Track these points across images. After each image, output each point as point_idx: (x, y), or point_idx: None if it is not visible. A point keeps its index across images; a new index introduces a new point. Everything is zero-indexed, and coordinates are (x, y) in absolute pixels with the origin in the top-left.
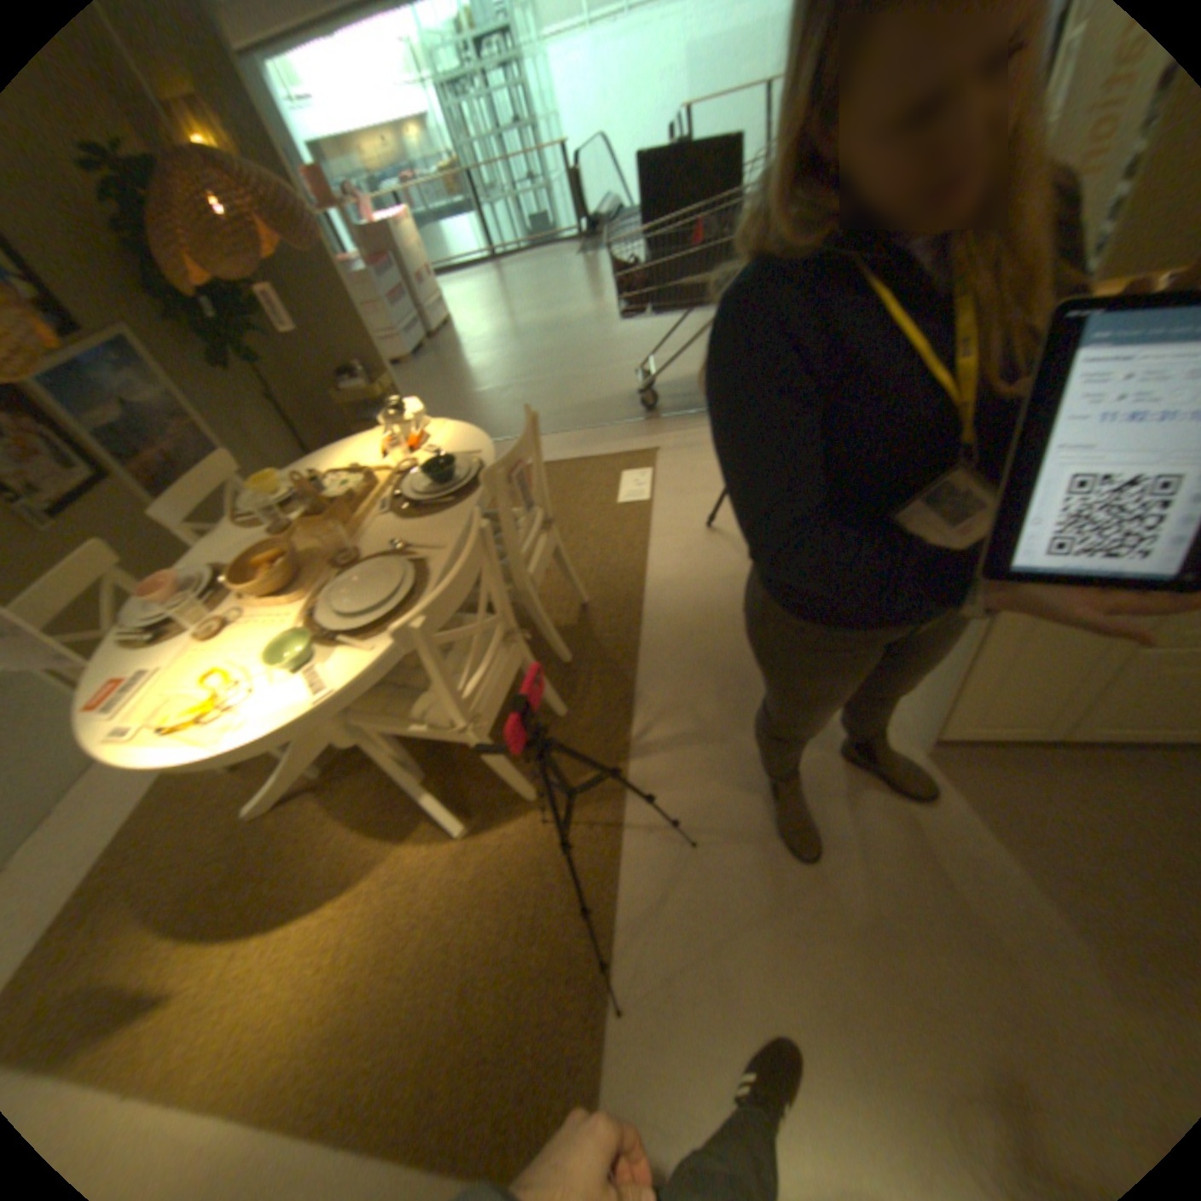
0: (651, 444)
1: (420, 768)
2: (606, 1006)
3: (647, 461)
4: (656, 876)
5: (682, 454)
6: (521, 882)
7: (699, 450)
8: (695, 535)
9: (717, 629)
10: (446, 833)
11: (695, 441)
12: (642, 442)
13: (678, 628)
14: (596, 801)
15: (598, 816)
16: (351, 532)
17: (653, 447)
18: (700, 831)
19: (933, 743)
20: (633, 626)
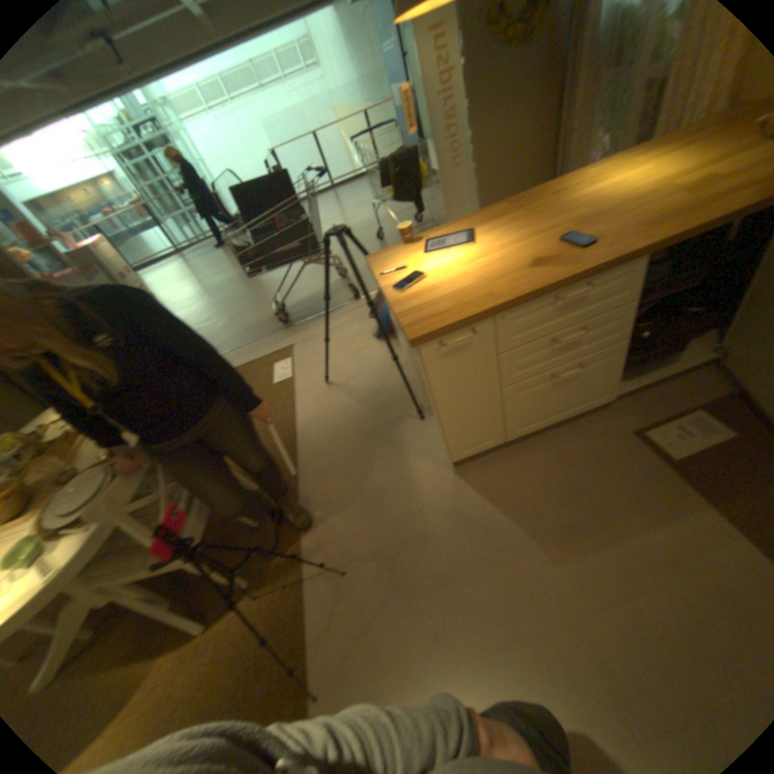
0: (288, 343)
1: (166, 598)
2: (306, 698)
3: (287, 353)
4: (324, 603)
5: (307, 344)
6: (243, 644)
7: (316, 339)
8: (320, 390)
9: (339, 440)
10: (189, 634)
11: (313, 335)
12: (283, 343)
13: (317, 447)
14: (283, 571)
15: (285, 581)
16: (69, 458)
17: (289, 345)
18: (345, 564)
19: (450, 465)
20: (291, 455)
